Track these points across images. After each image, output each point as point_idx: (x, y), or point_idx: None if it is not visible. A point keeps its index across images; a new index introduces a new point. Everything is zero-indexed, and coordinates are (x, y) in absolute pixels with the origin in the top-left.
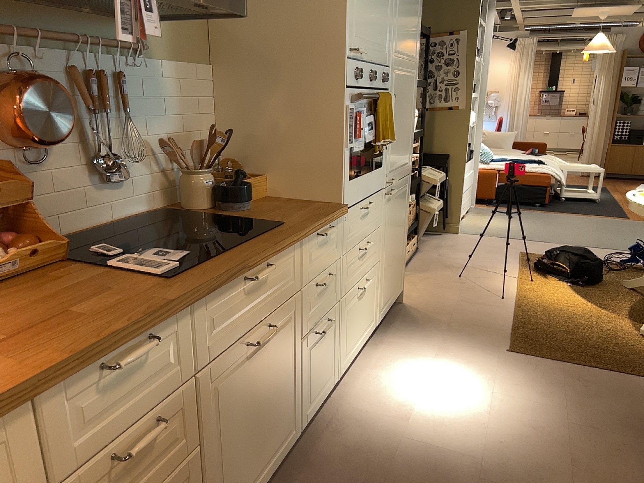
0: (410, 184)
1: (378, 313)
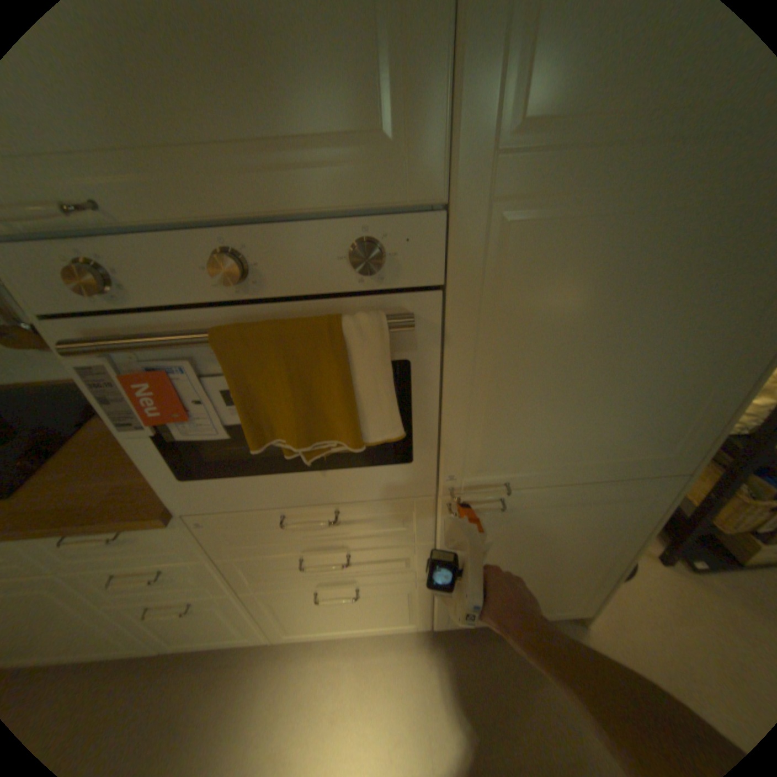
0: (678, 495)
1: (436, 622)
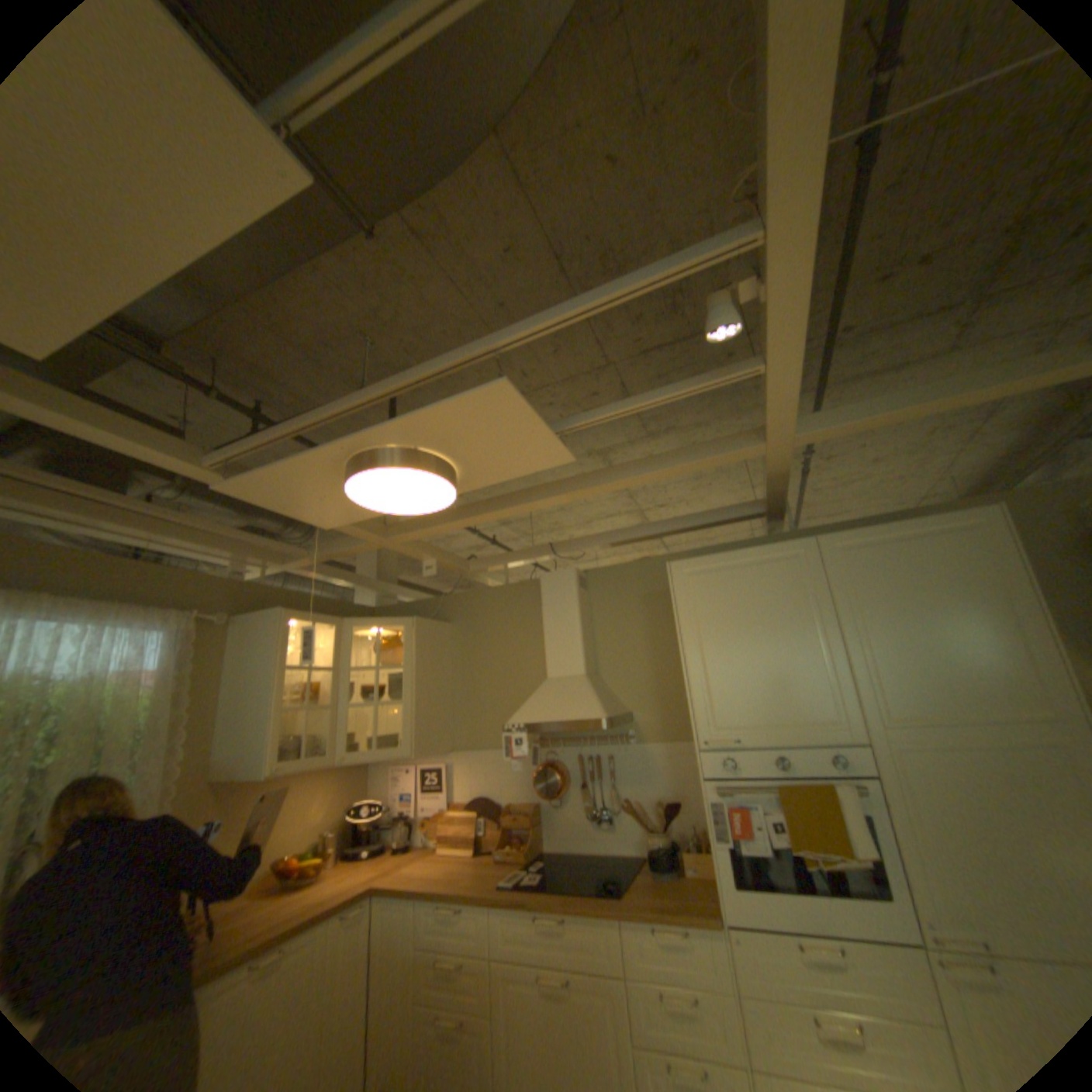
0: None
1: None
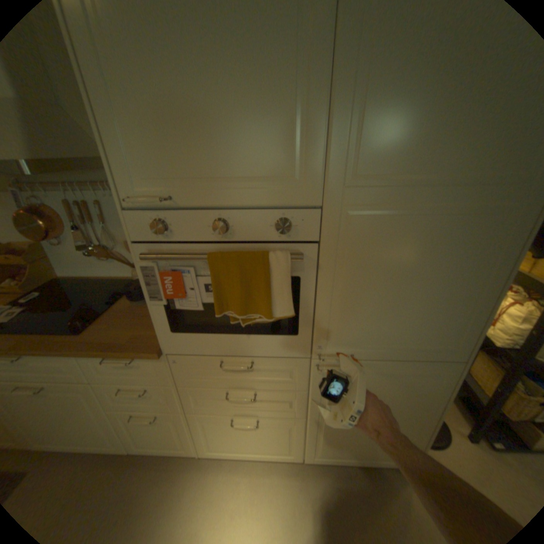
0: (460, 376)
1: (306, 456)
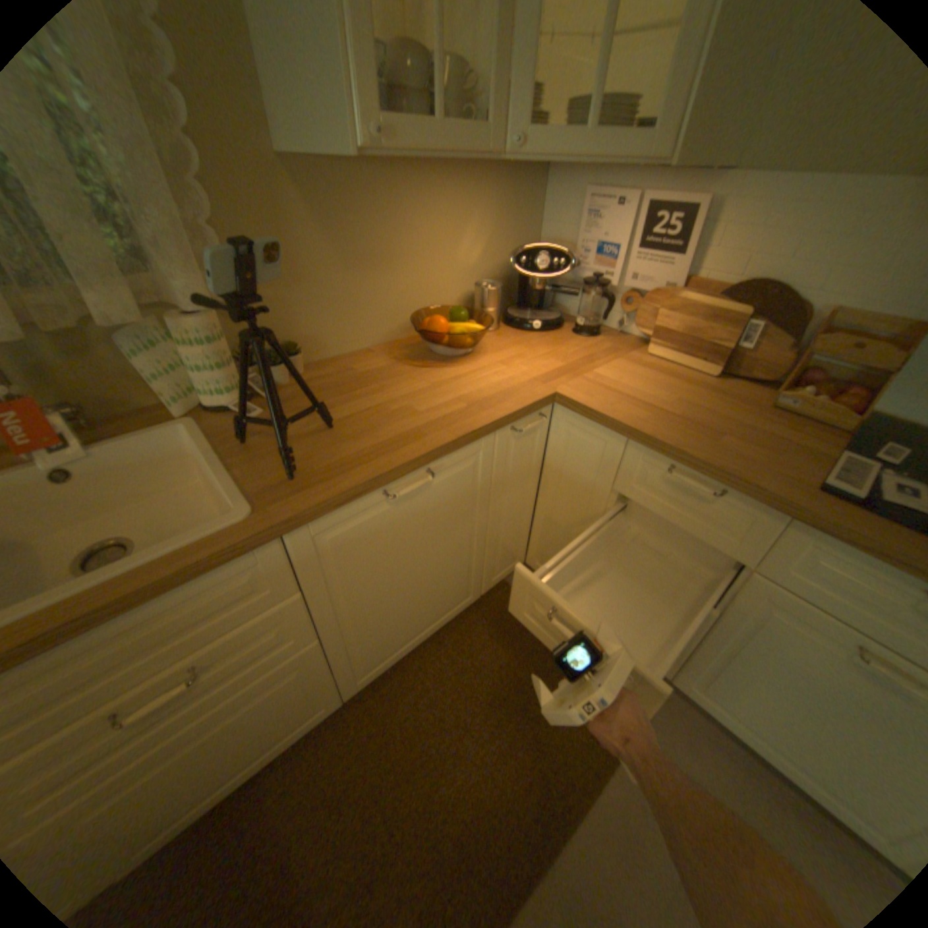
0: None
1: None
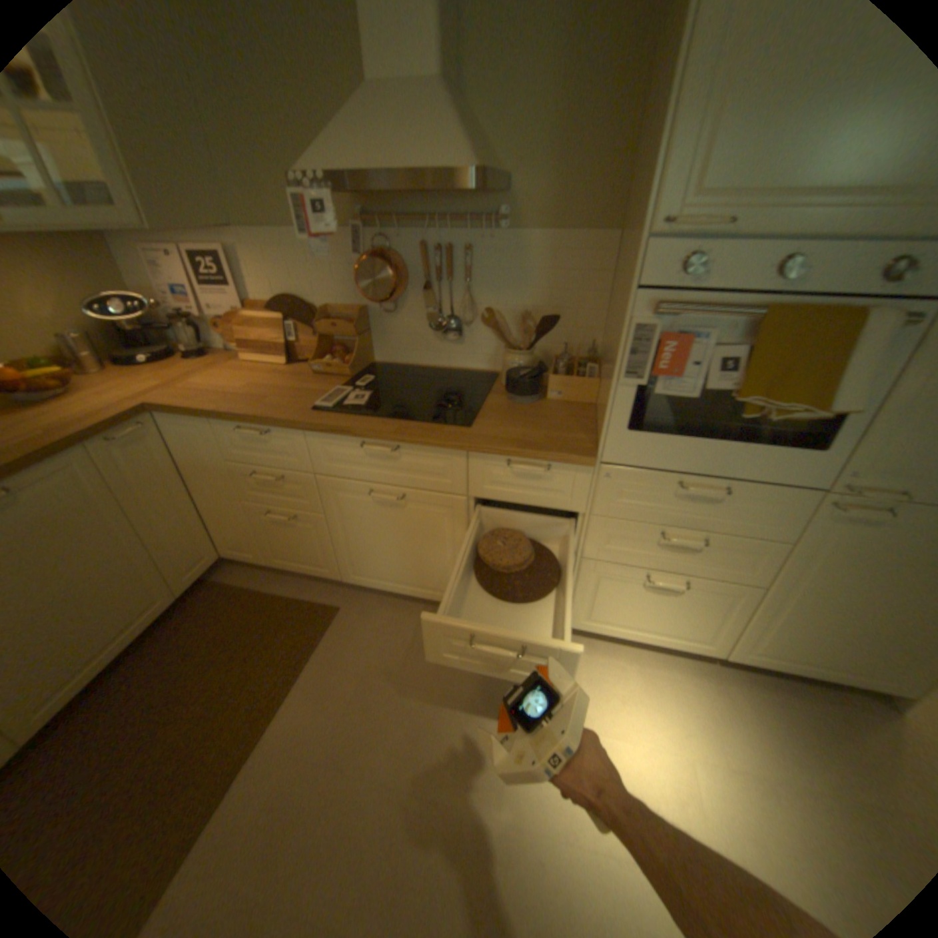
0: None
1: (738, 649)
